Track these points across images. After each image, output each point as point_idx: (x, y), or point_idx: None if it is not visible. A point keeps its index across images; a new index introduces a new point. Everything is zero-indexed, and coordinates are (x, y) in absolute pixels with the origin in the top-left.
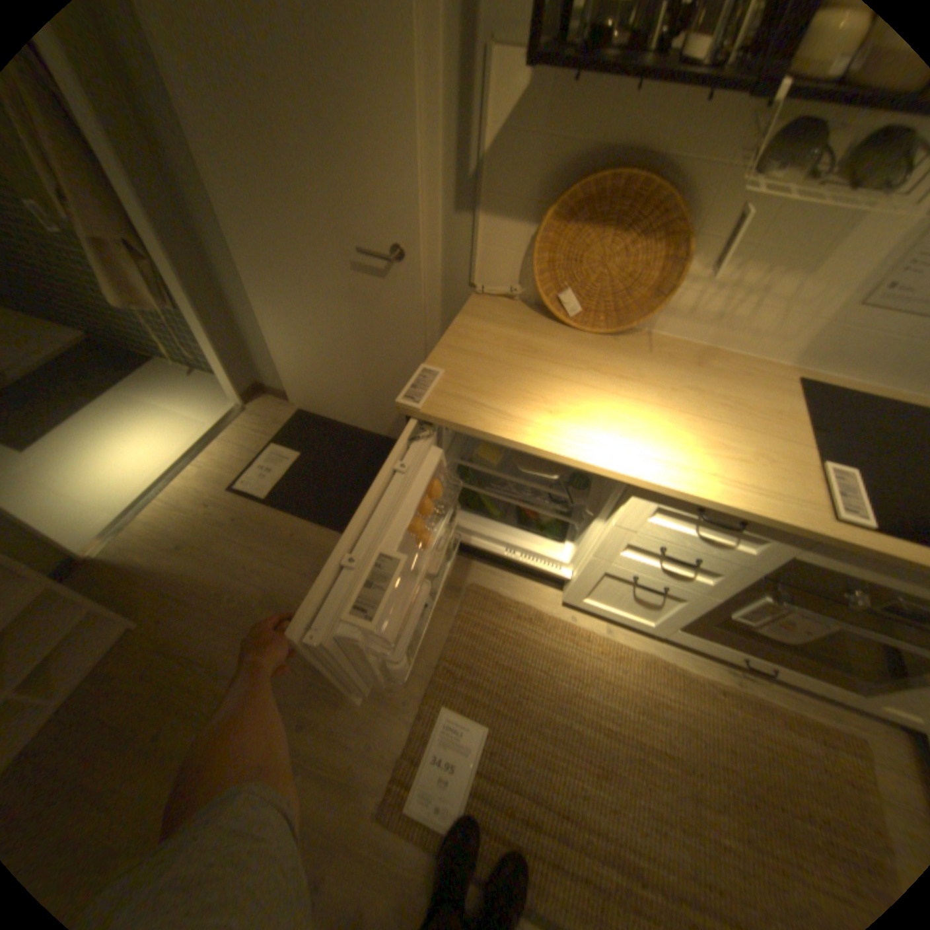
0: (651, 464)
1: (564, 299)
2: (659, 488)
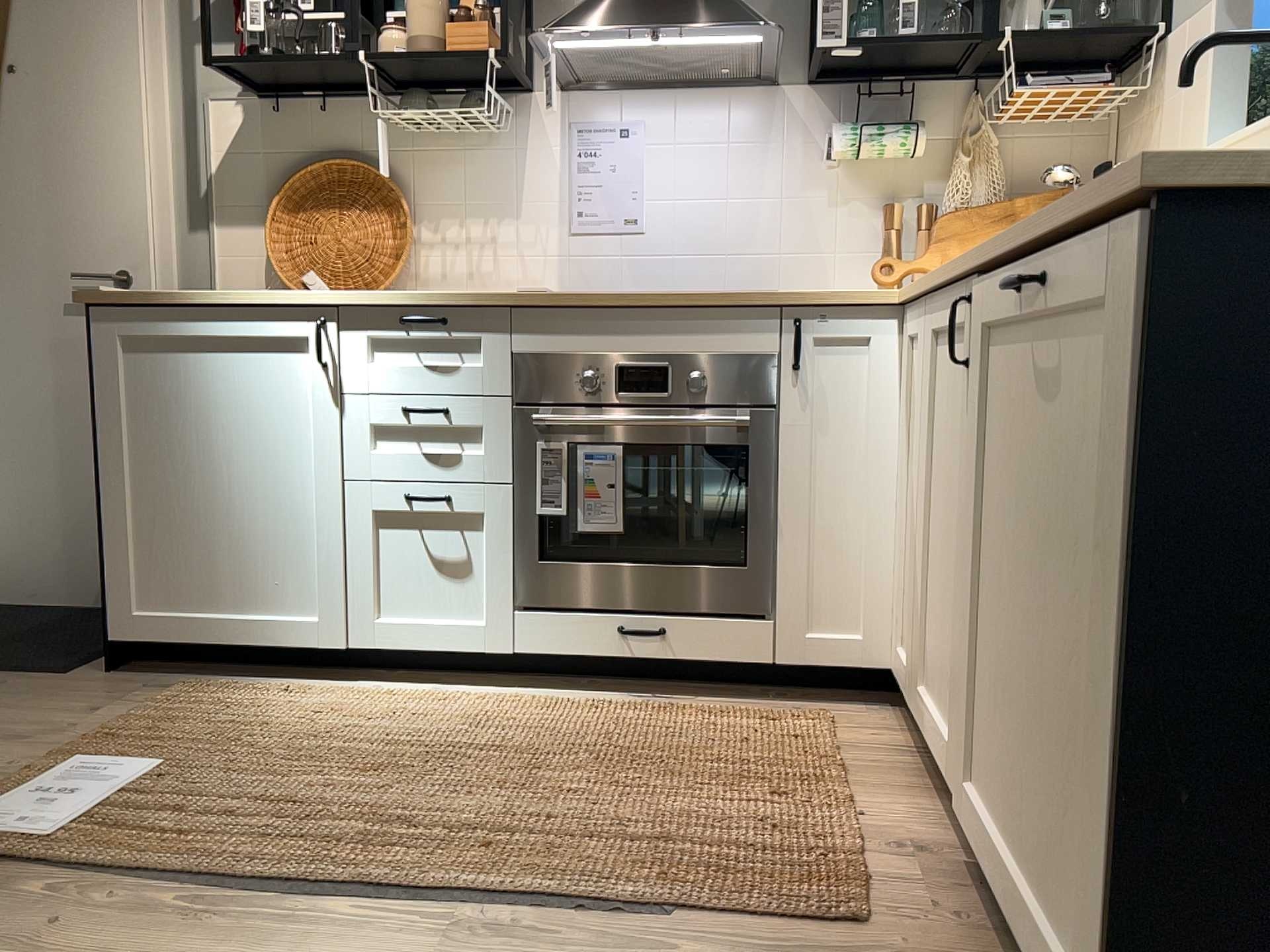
0: (344, 293)
1: (306, 283)
2: (348, 300)
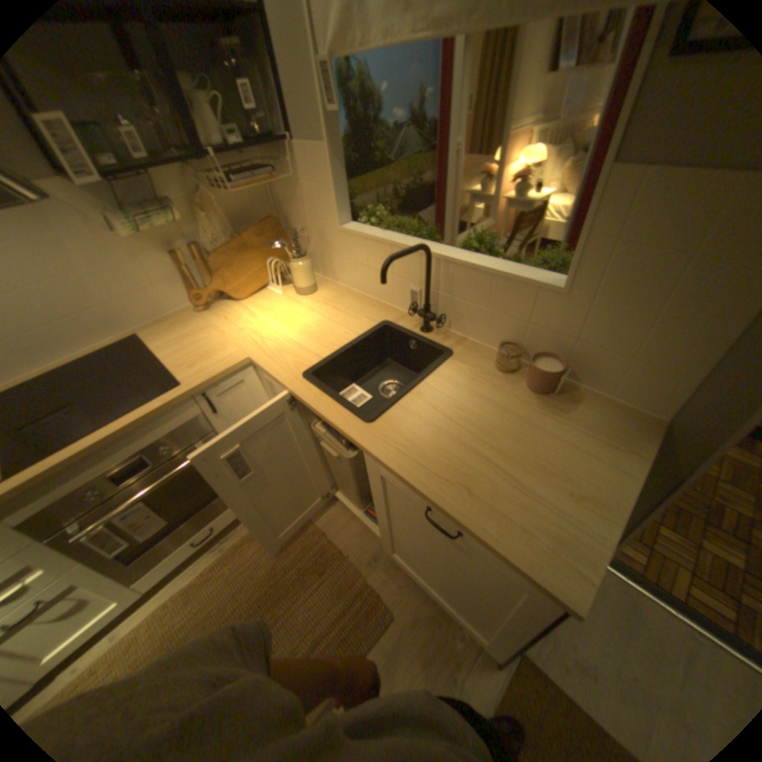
0: None
1: None
2: None
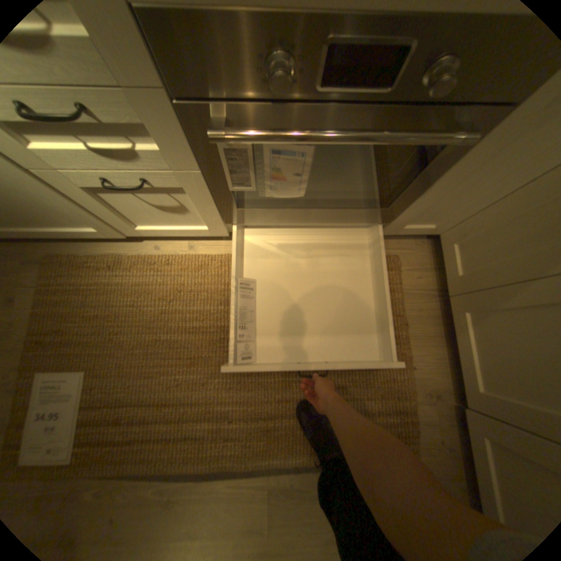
0: None
1: None
2: None
